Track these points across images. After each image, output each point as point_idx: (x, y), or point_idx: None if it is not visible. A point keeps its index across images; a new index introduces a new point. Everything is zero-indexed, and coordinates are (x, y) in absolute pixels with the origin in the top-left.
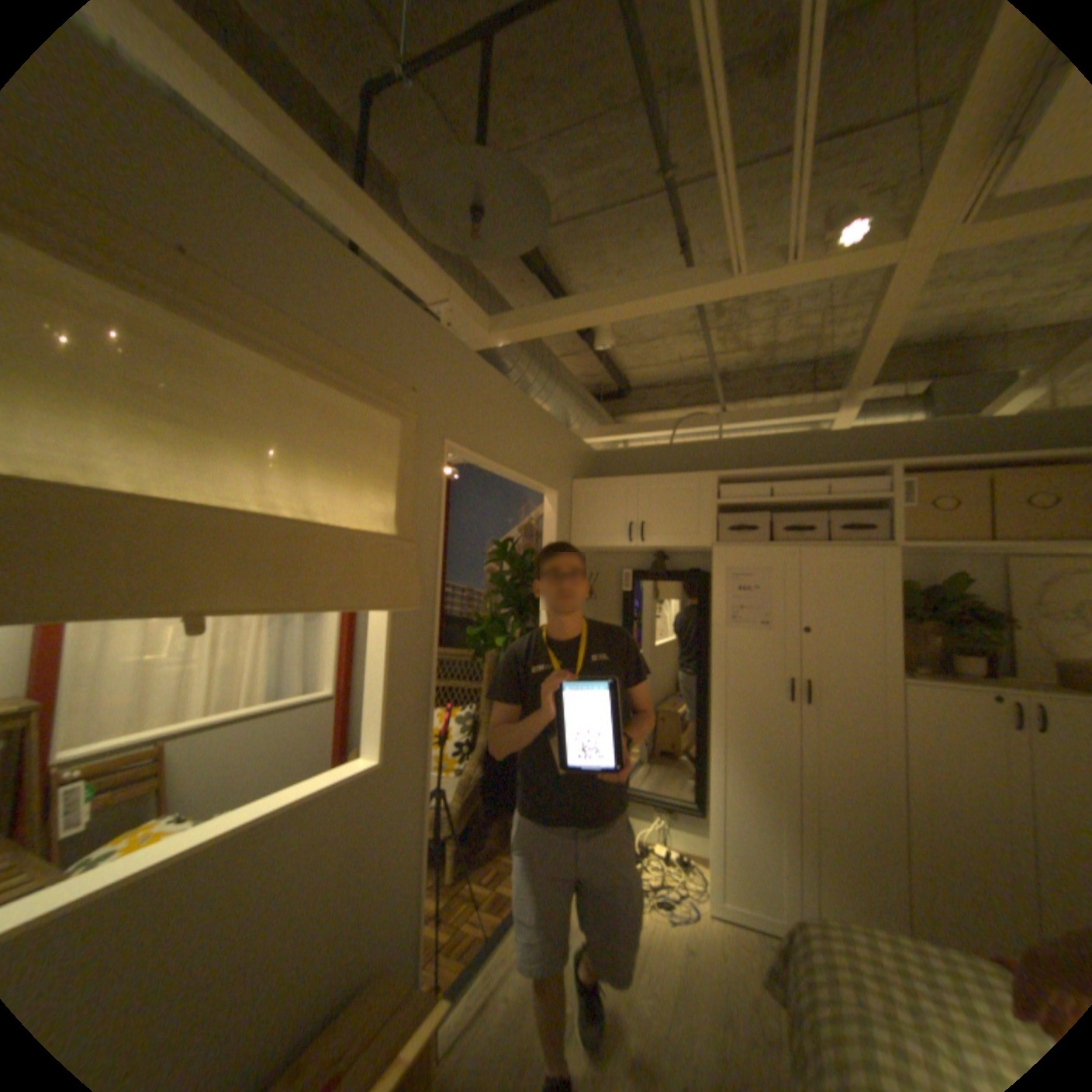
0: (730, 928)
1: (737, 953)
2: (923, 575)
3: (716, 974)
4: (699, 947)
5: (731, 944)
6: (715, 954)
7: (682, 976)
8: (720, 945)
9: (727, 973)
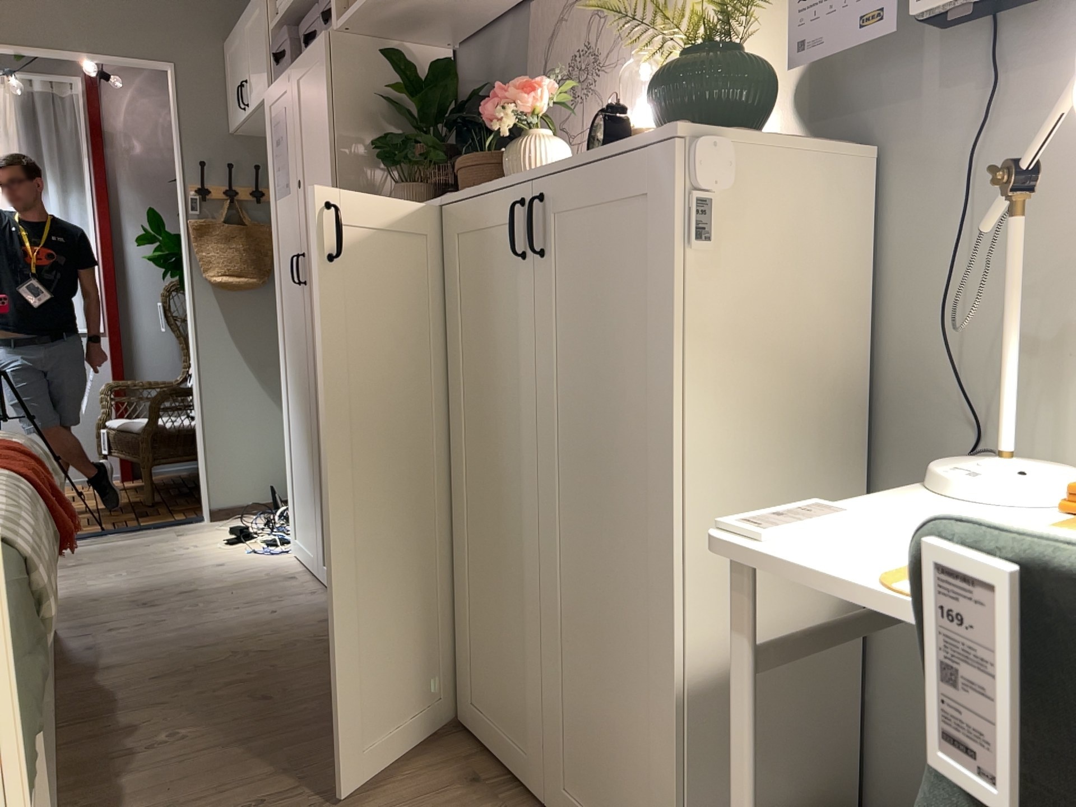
0: (296, 561)
1: (260, 572)
2: (483, 67)
3: (211, 575)
4: (241, 563)
5: (269, 568)
6: (241, 569)
7: (183, 570)
8: (260, 567)
9: (220, 577)
